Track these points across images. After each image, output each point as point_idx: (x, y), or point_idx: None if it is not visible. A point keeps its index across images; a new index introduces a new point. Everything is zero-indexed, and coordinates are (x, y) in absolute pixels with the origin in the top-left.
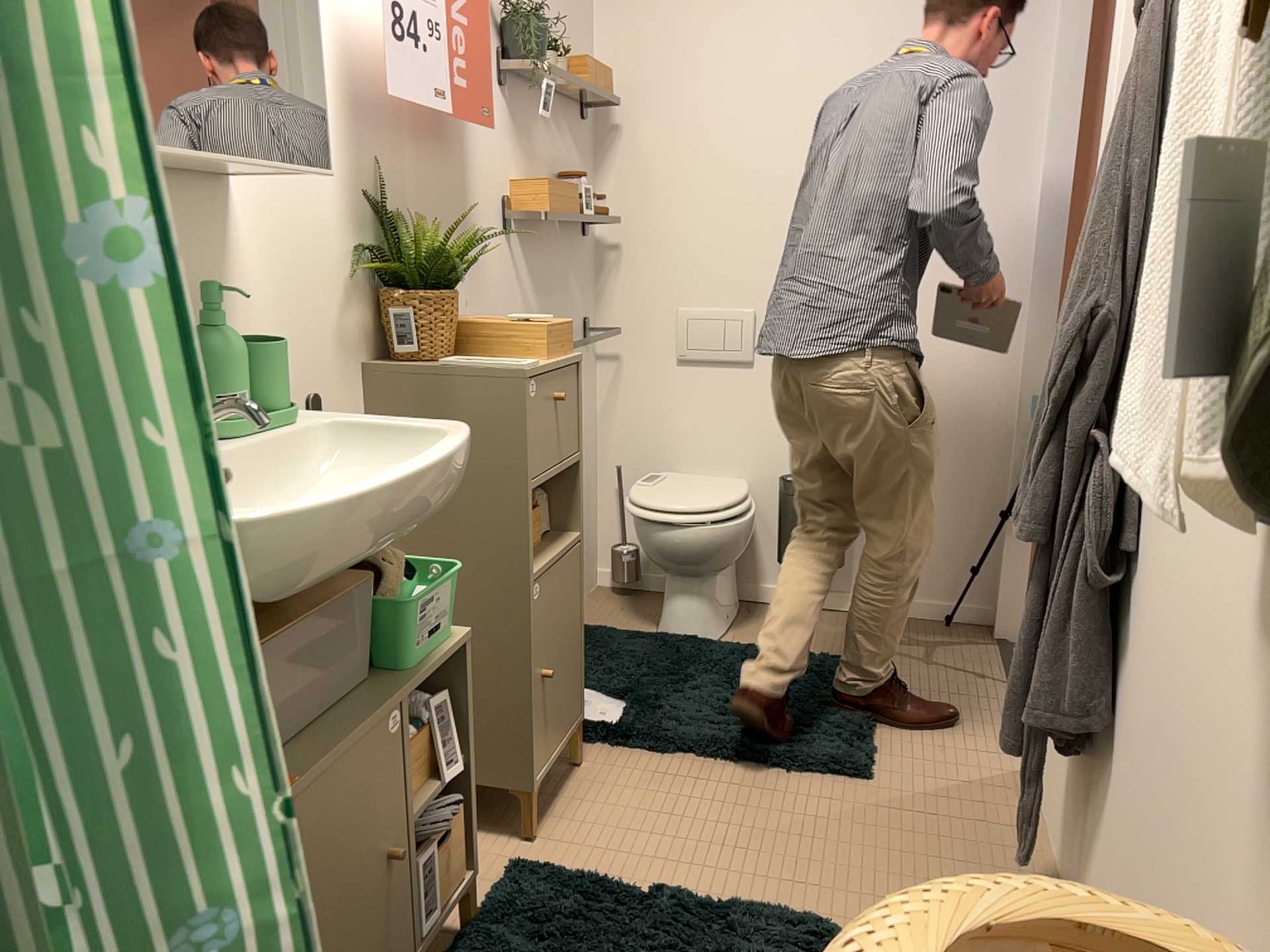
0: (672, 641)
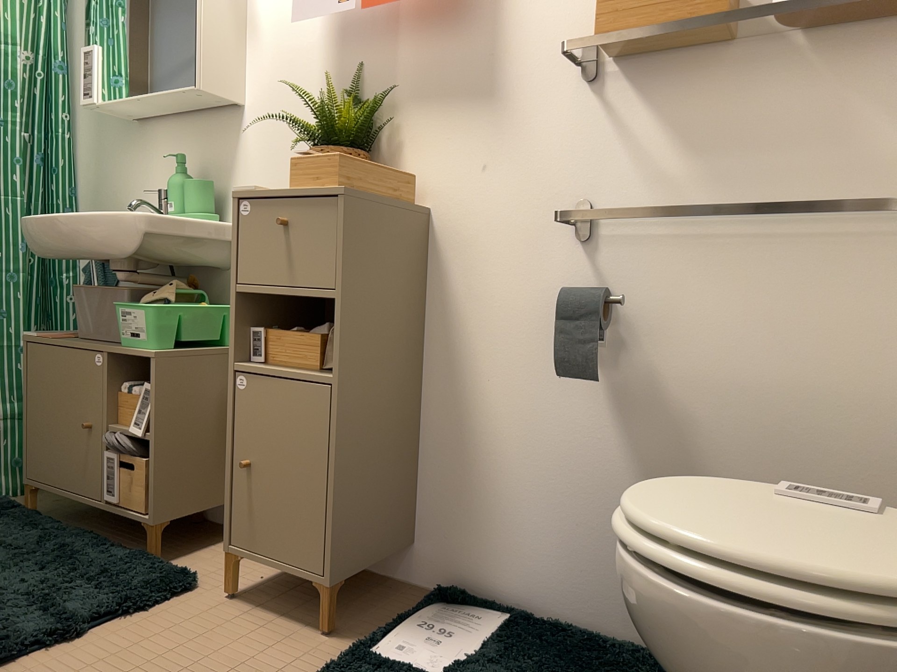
0: None
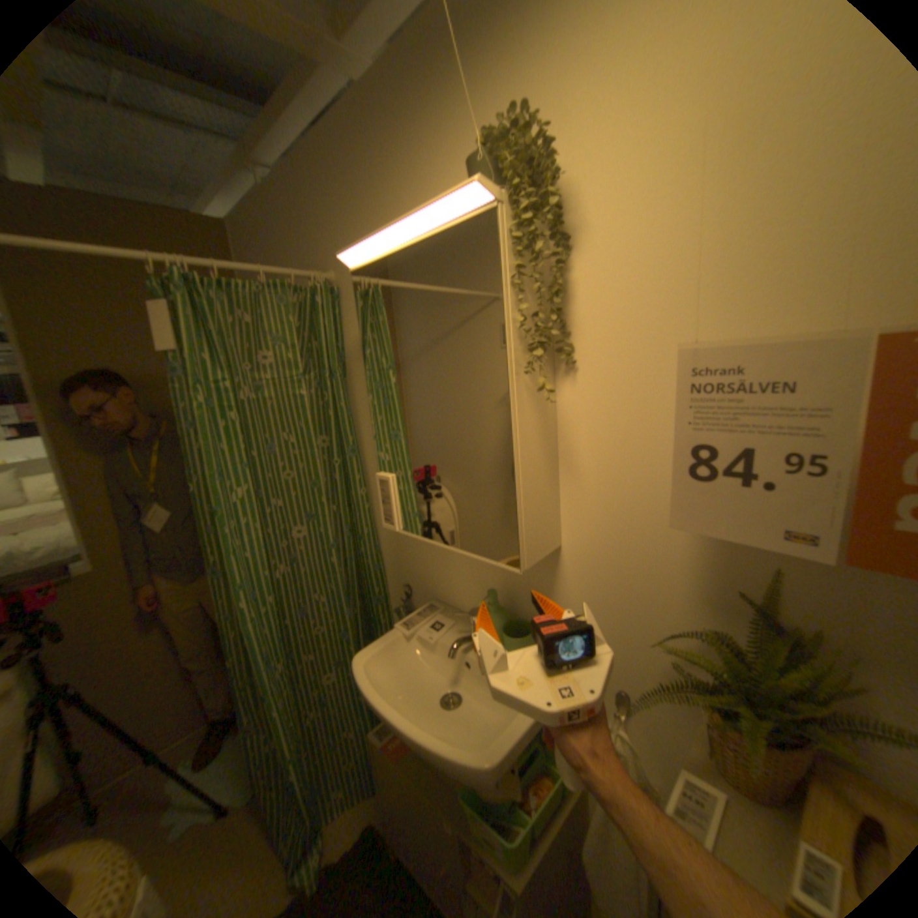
0: None
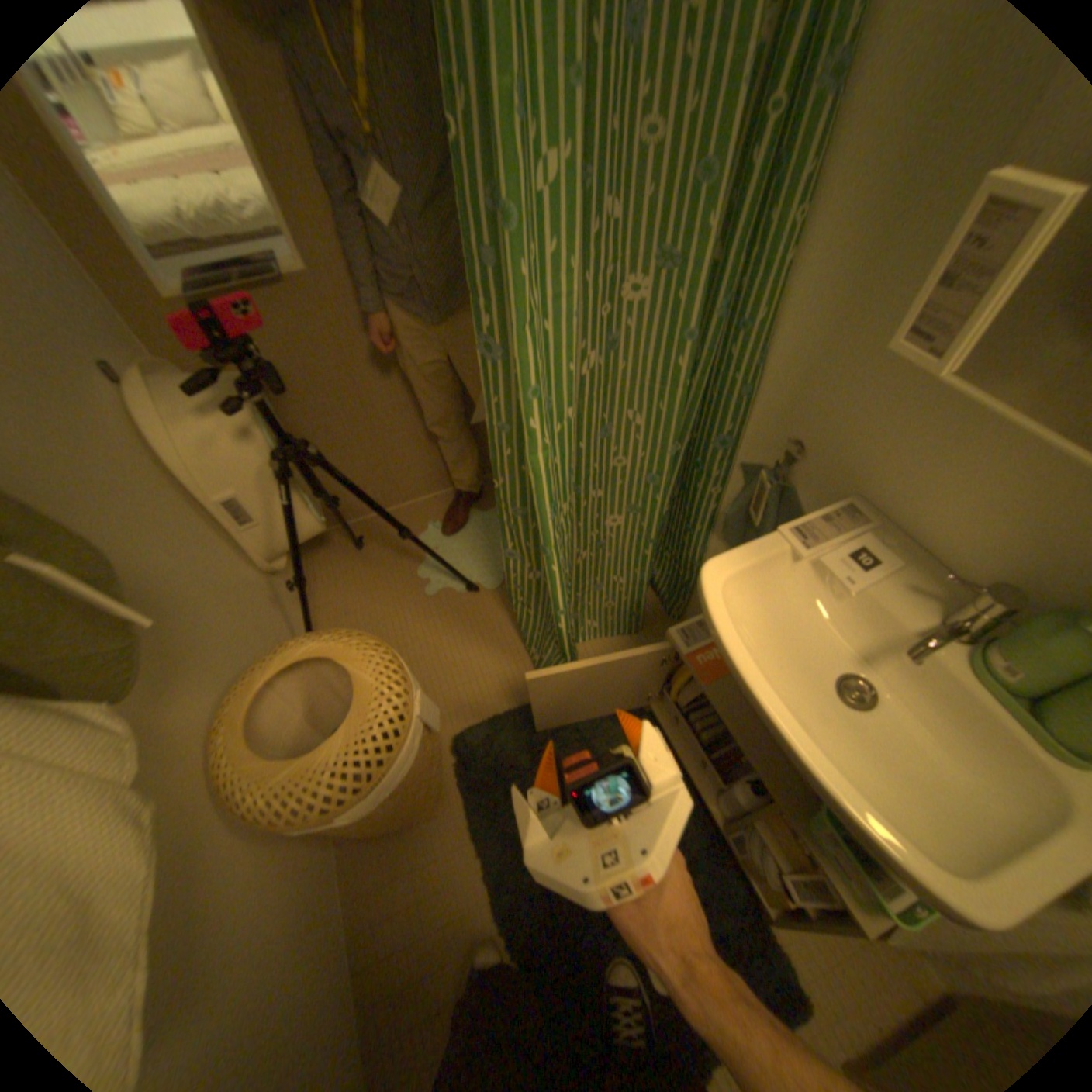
0: None
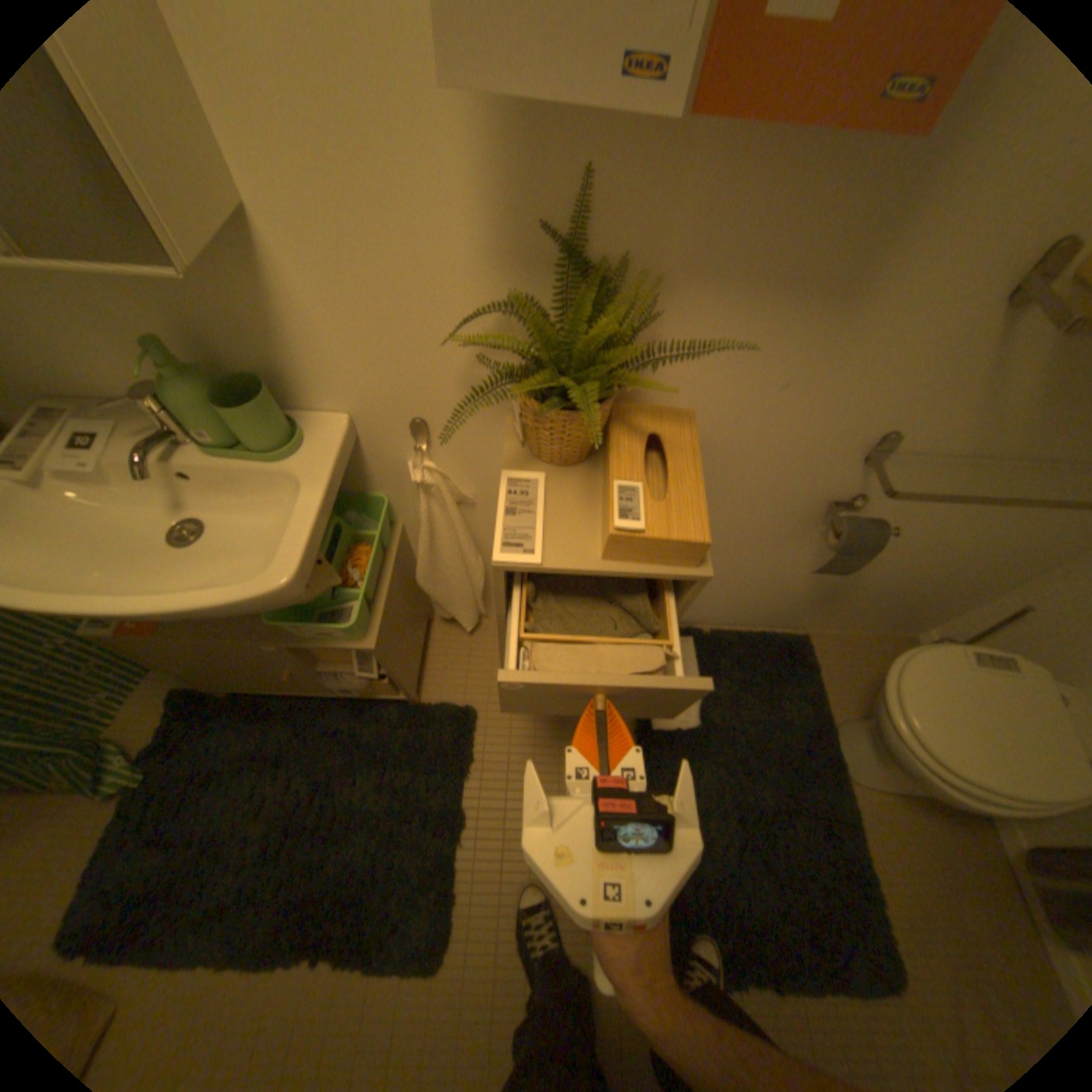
0: (825, 739)
